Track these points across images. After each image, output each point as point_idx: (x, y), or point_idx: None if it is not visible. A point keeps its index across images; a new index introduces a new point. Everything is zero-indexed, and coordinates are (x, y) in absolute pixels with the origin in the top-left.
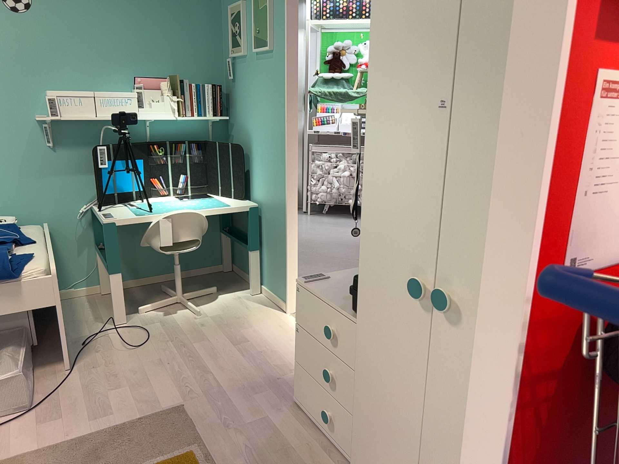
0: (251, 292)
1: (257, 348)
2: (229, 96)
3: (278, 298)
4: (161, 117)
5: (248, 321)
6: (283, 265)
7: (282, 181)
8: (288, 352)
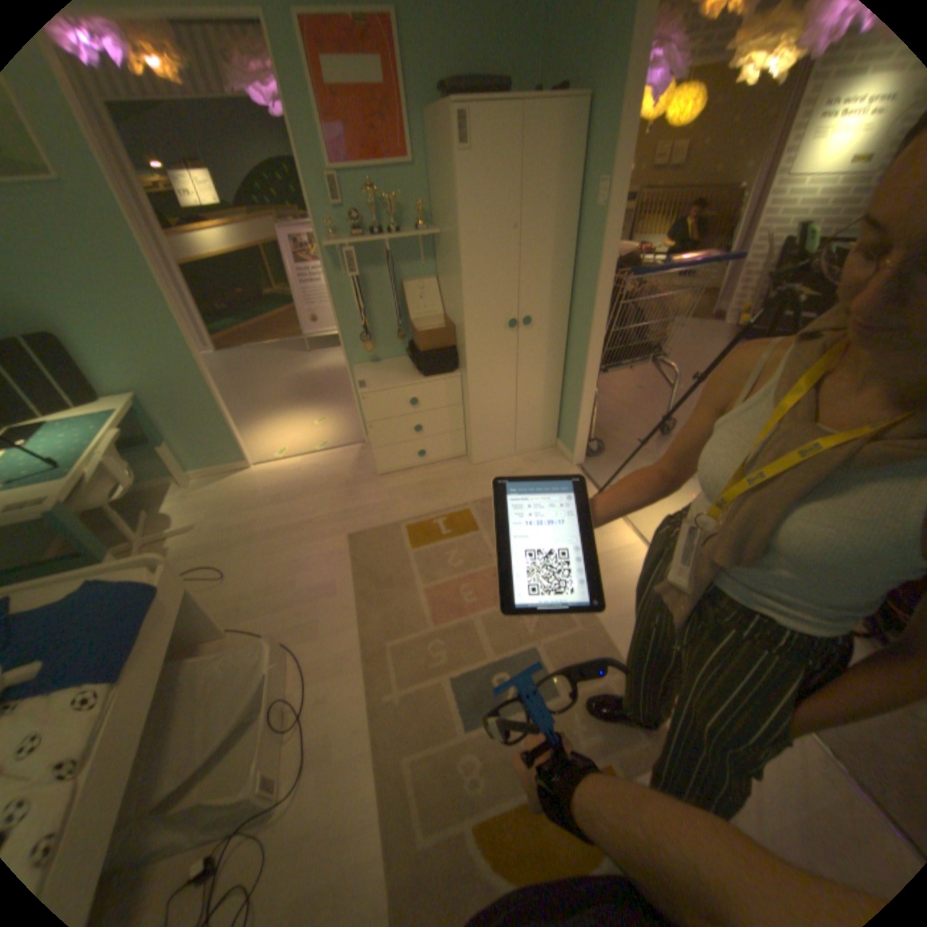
0: (176, 488)
1: (294, 489)
2: None
3: (224, 465)
4: None
5: (240, 493)
6: (220, 431)
7: (175, 347)
8: (314, 473)
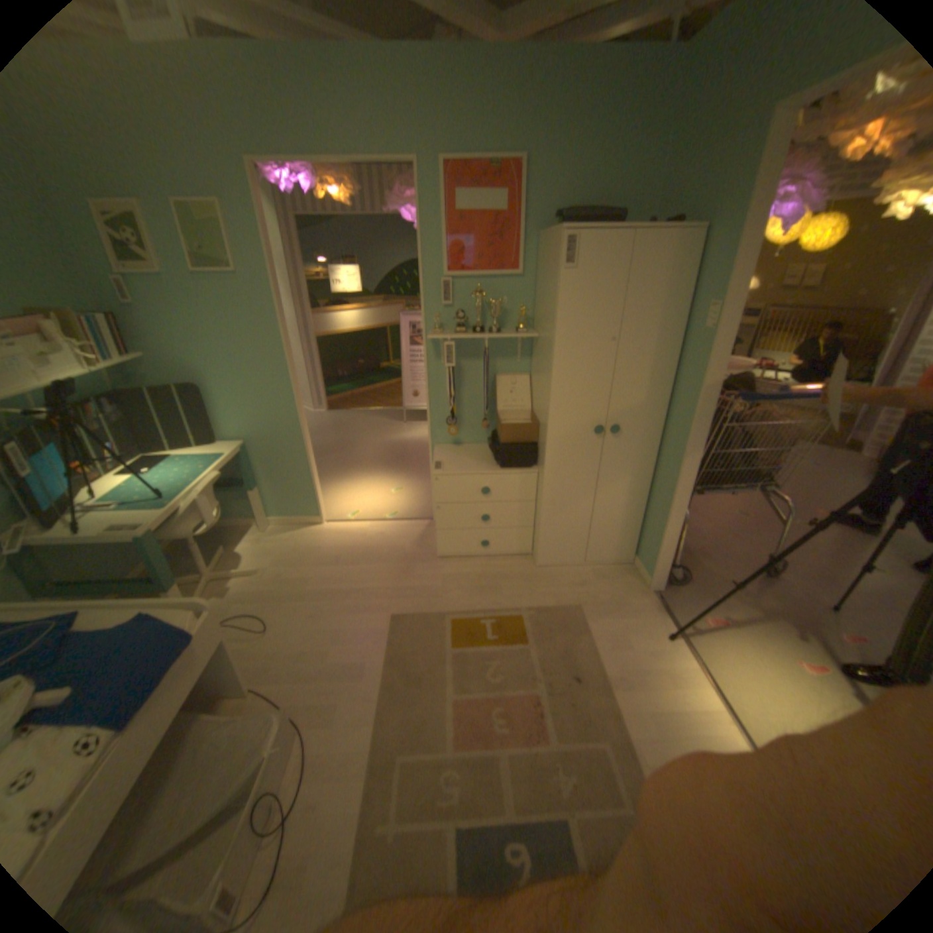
0: (259, 530)
1: (358, 554)
2: (121, 325)
3: (305, 516)
4: (75, 374)
5: (311, 547)
6: (308, 486)
7: (290, 408)
8: (381, 541)
